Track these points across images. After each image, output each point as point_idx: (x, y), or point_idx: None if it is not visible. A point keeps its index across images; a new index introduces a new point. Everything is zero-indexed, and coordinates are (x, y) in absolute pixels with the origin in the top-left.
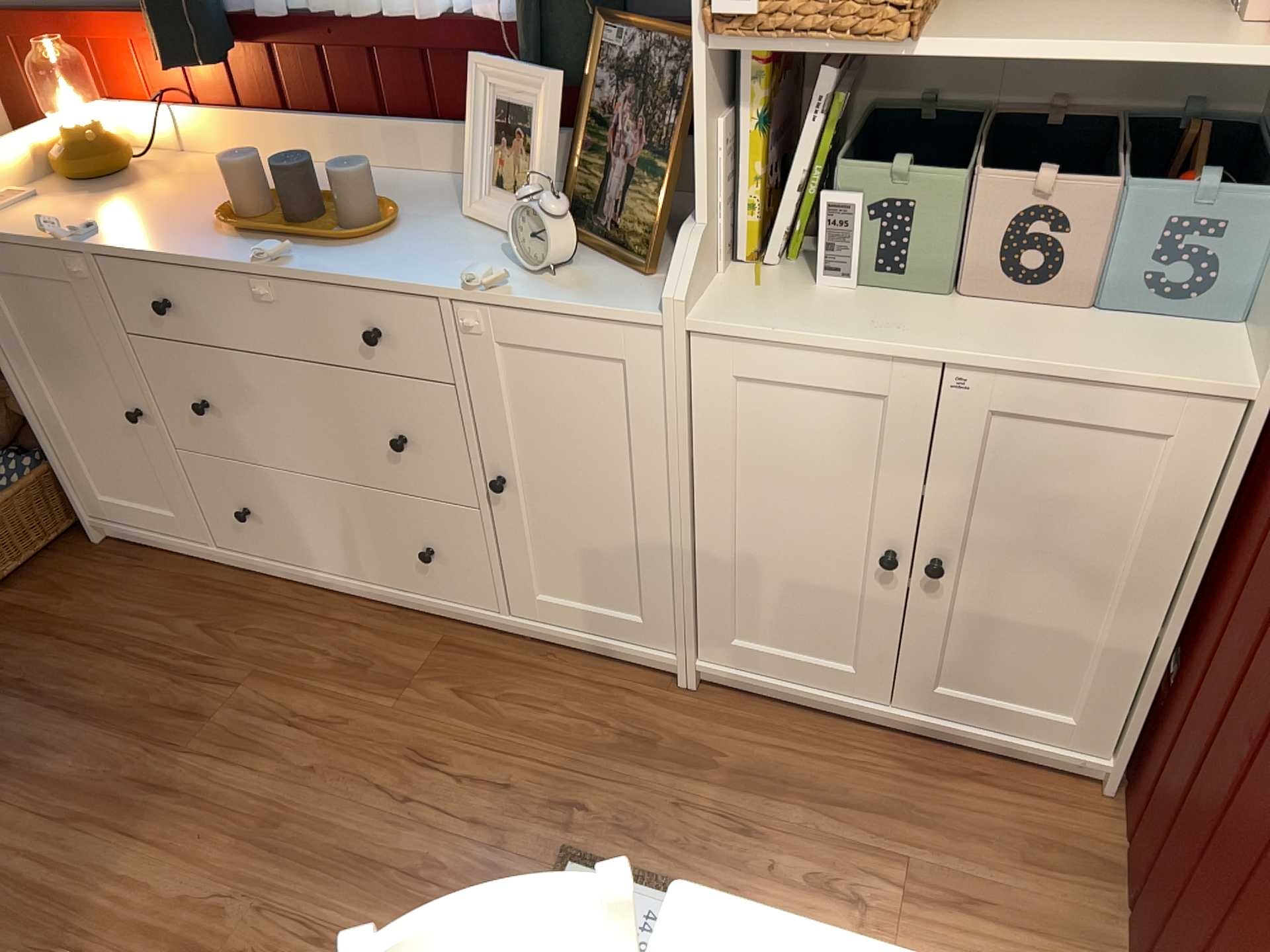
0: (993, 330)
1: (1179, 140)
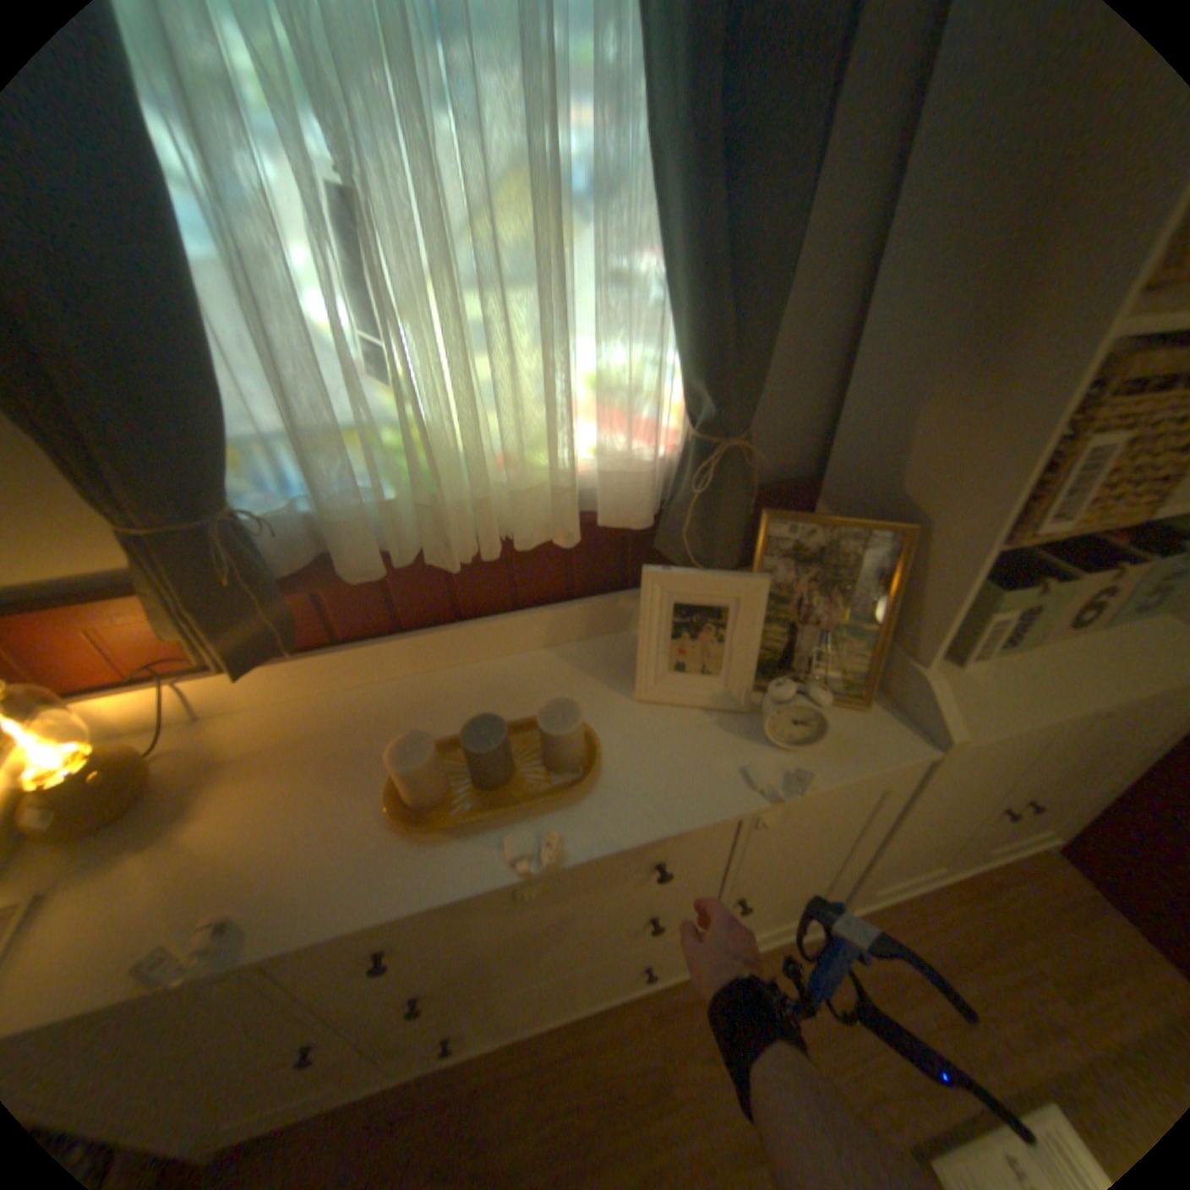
0: (1098, 664)
1: None
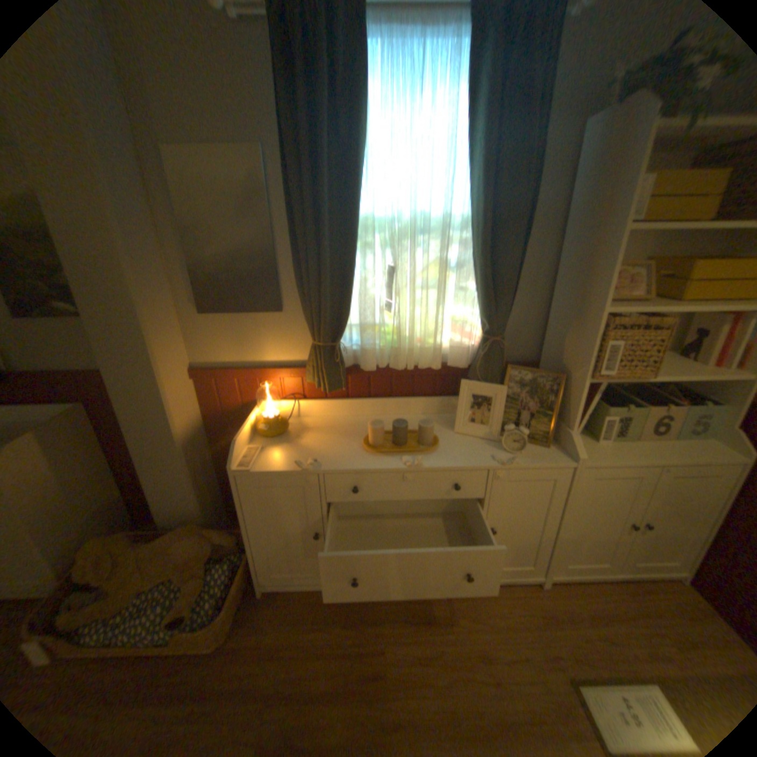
0: (665, 450)
1: (671, 387)
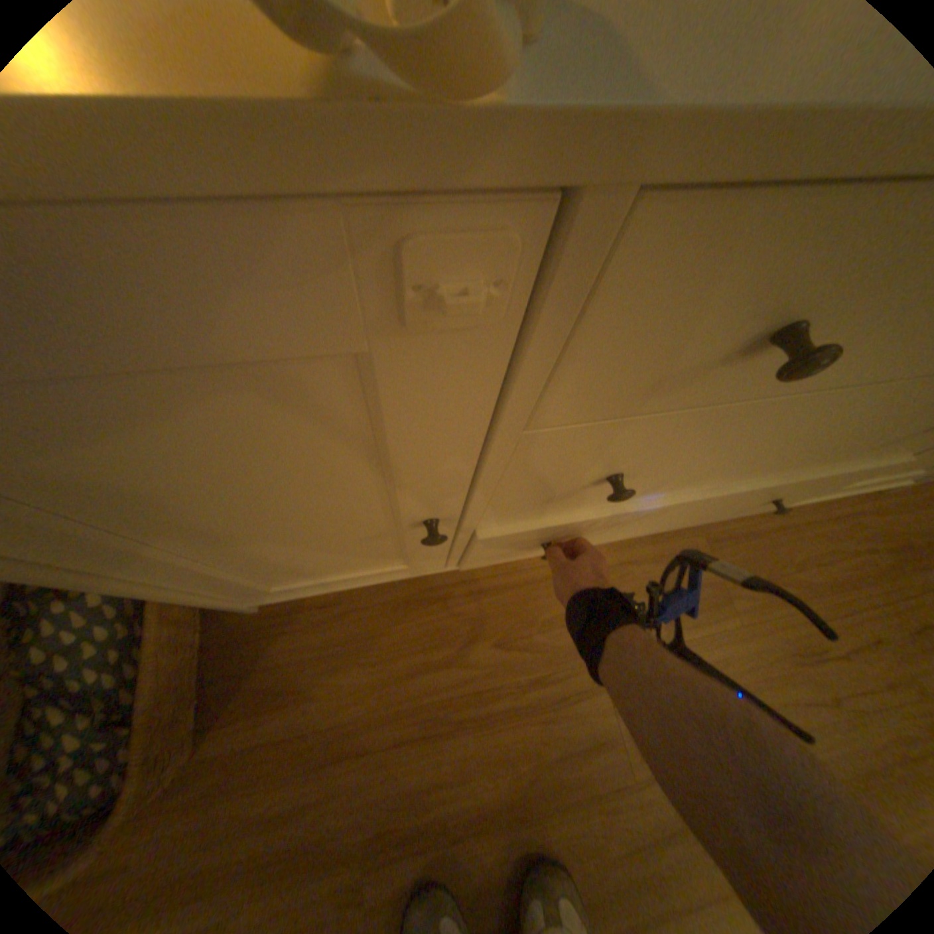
0: None
1: None
